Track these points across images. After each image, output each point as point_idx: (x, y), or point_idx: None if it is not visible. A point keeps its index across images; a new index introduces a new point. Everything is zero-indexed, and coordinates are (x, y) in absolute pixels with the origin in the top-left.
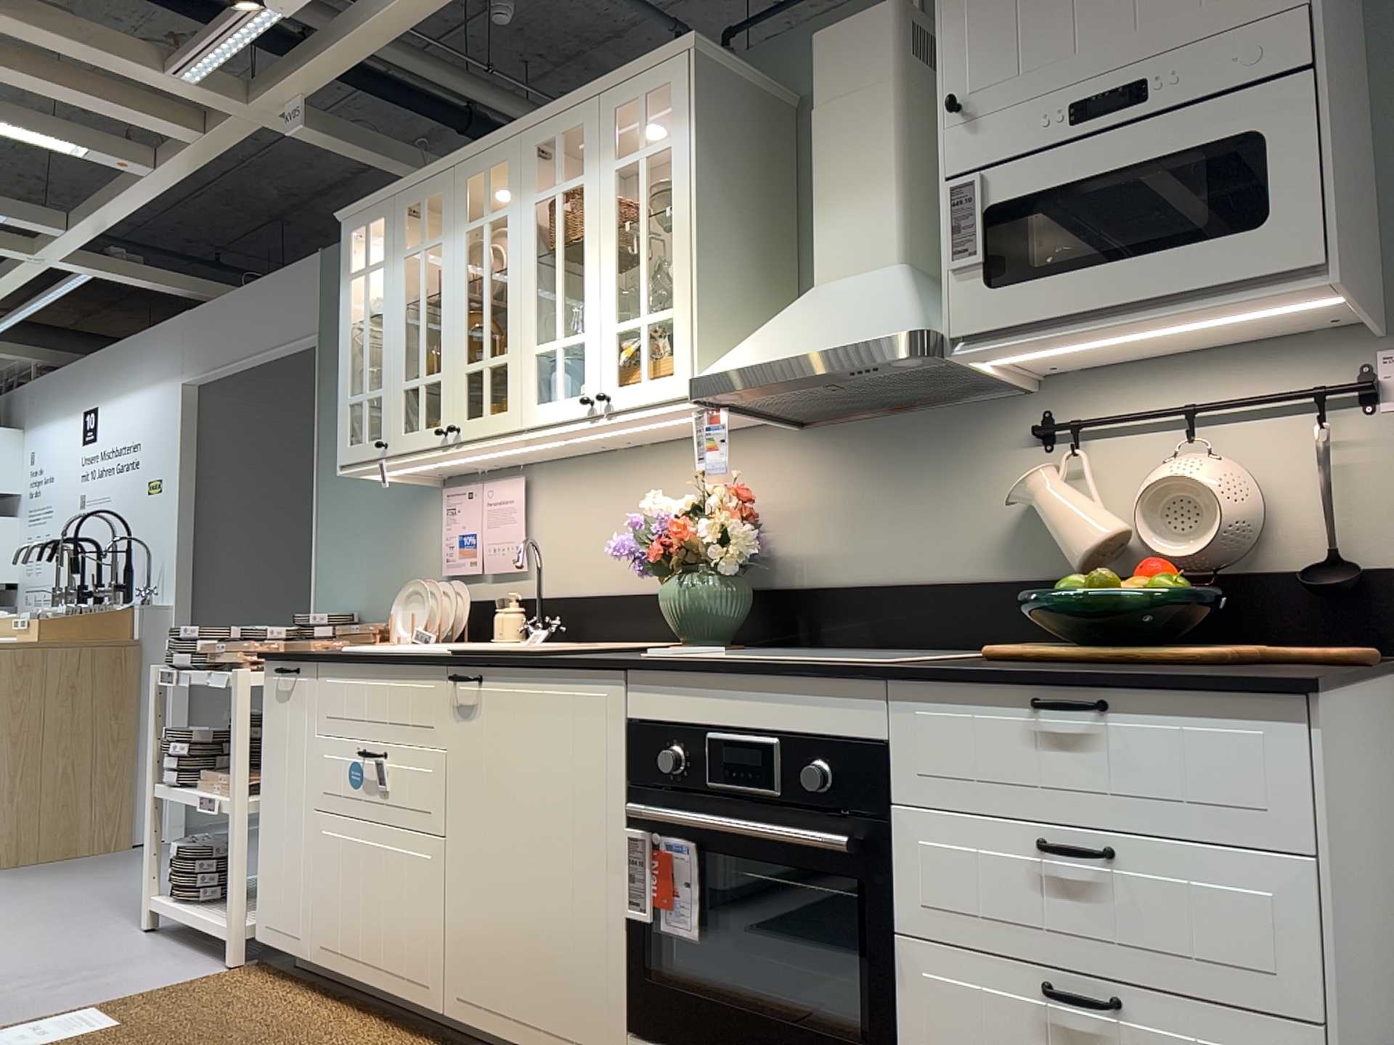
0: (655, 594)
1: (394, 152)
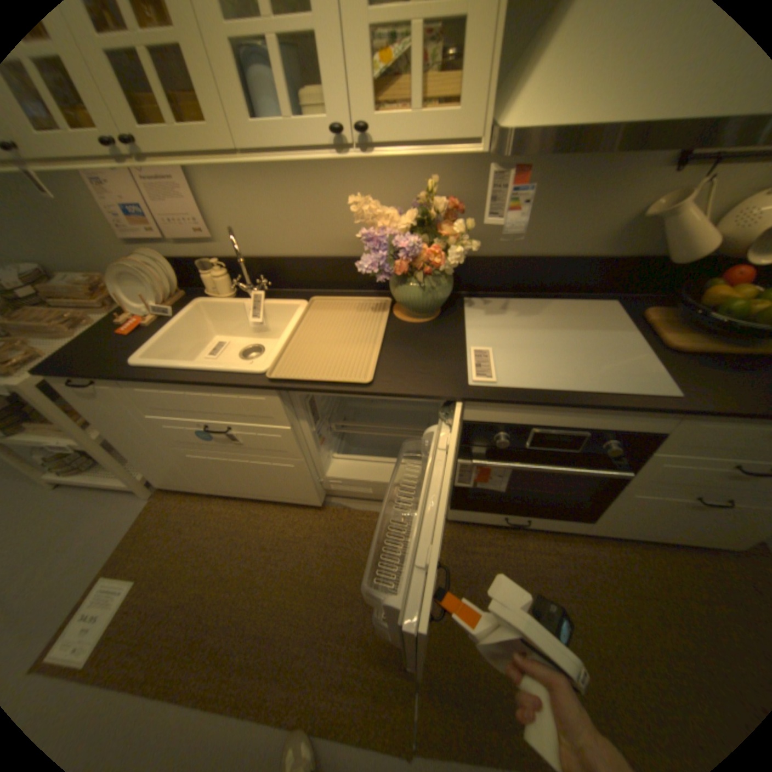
0: (342, 257)
1: None
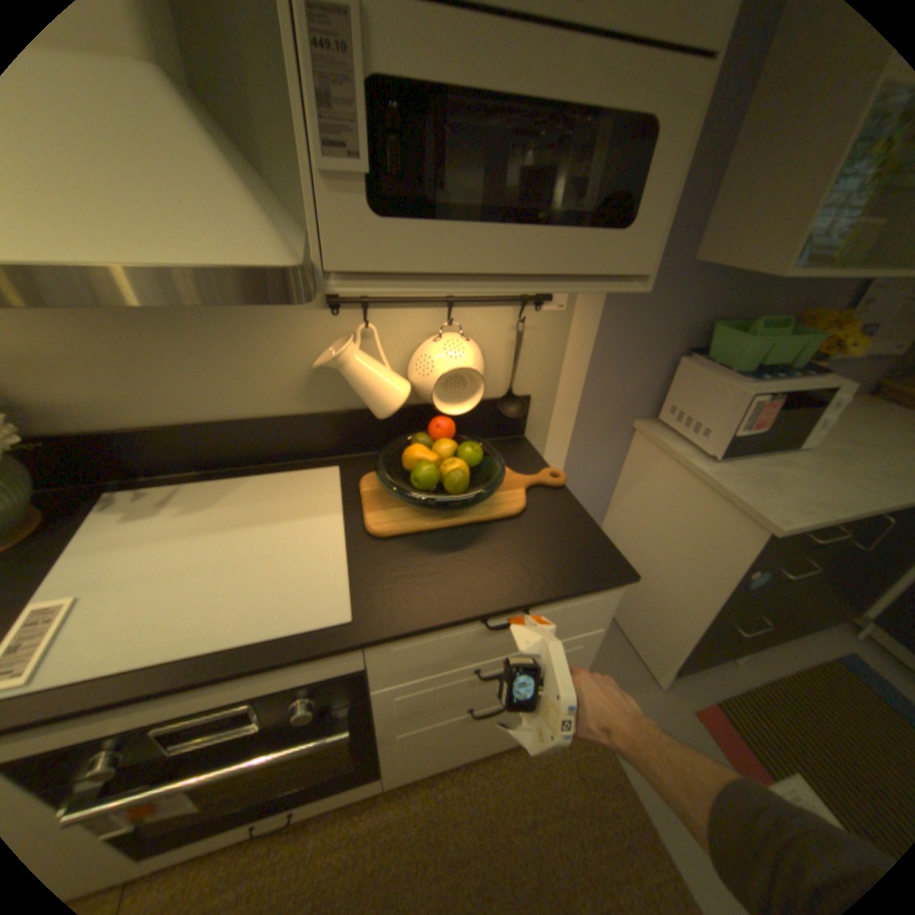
0: None
1: None
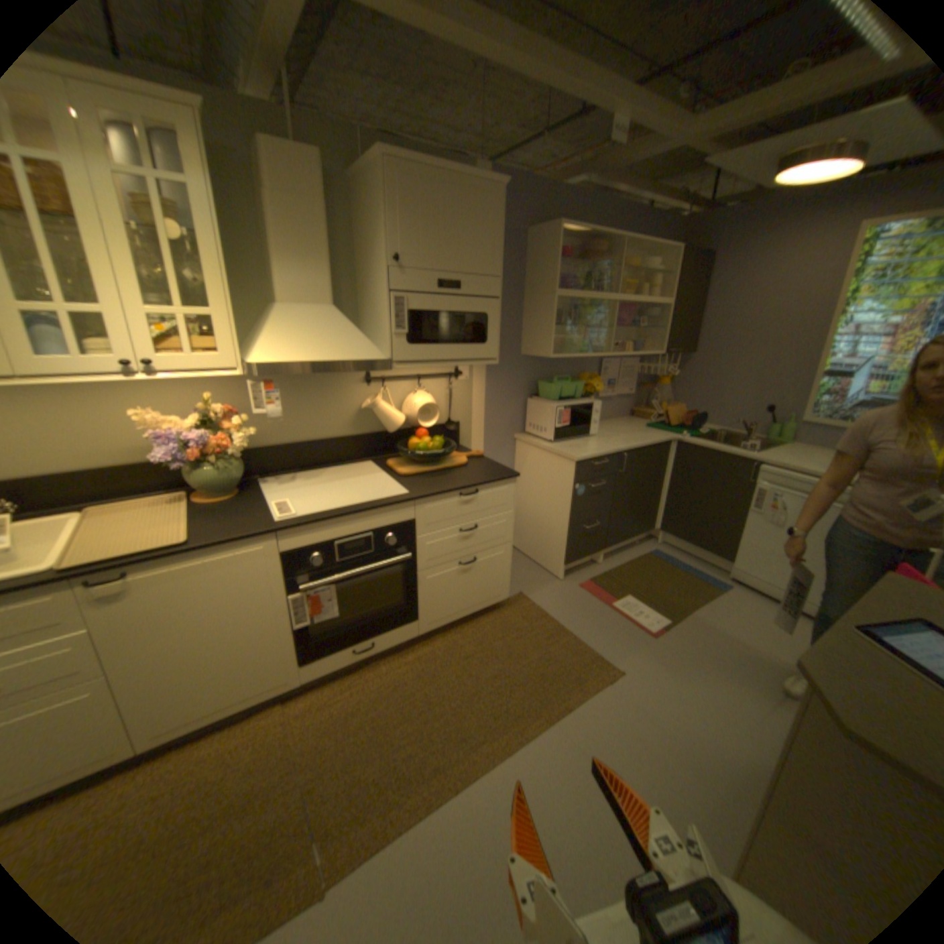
0: (123, 465)
1: None
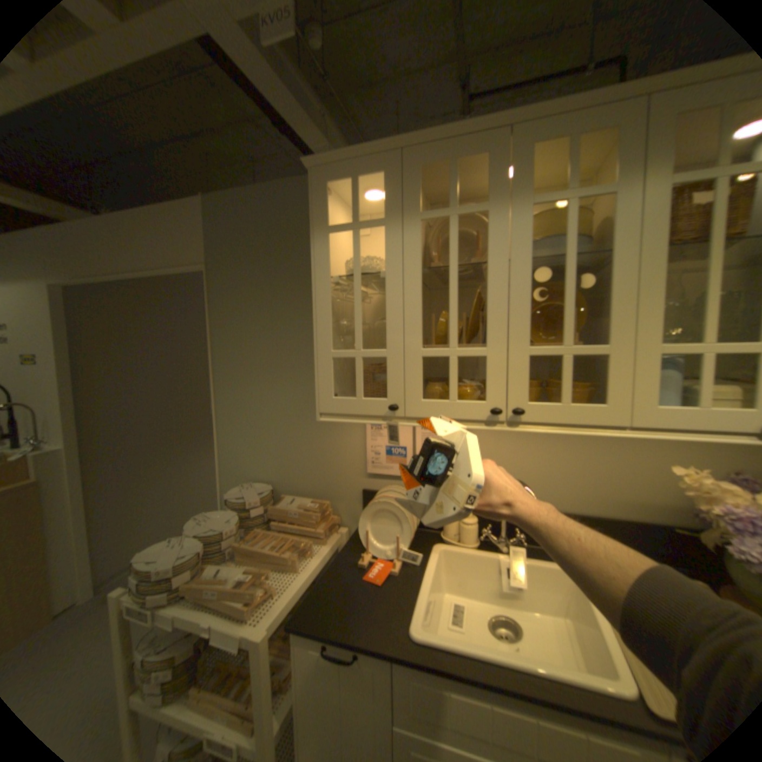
0: (622, 521)
1: (311, 108)
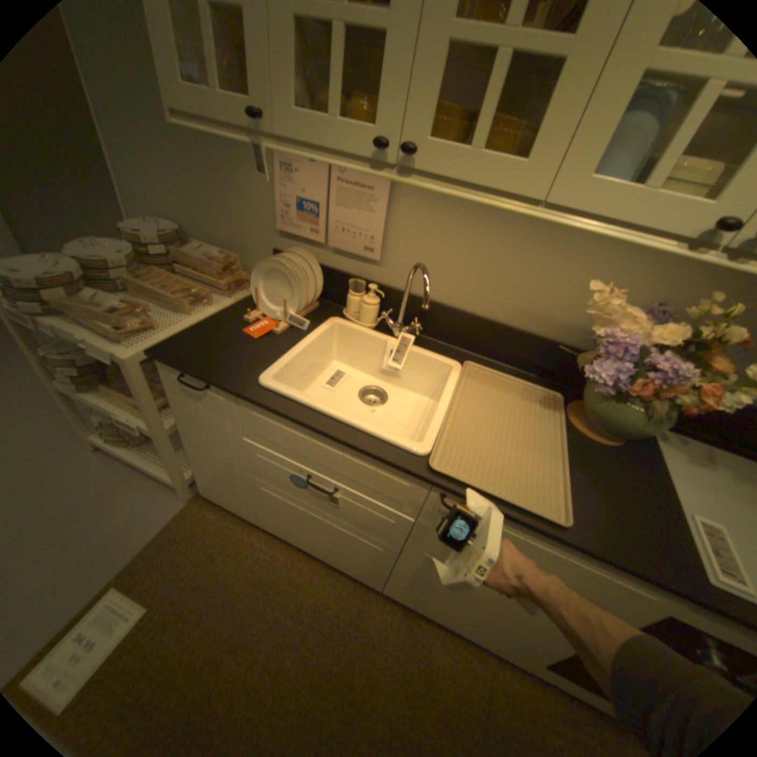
0: (521, 330)
1: None
